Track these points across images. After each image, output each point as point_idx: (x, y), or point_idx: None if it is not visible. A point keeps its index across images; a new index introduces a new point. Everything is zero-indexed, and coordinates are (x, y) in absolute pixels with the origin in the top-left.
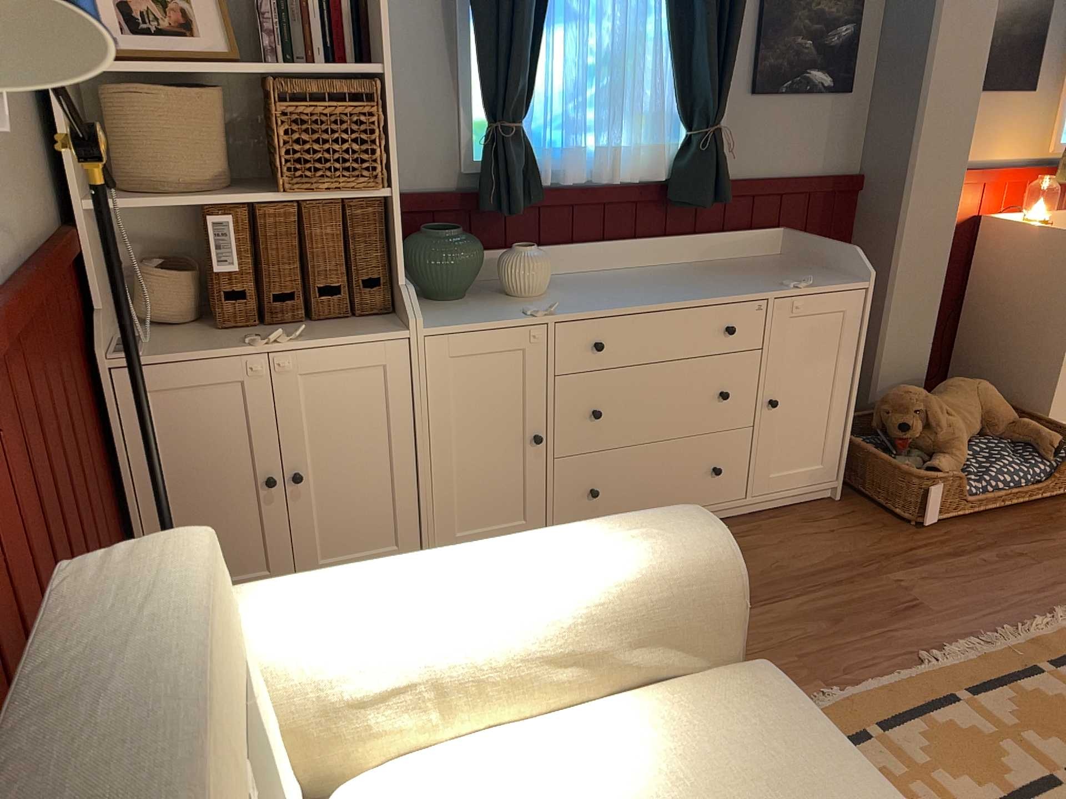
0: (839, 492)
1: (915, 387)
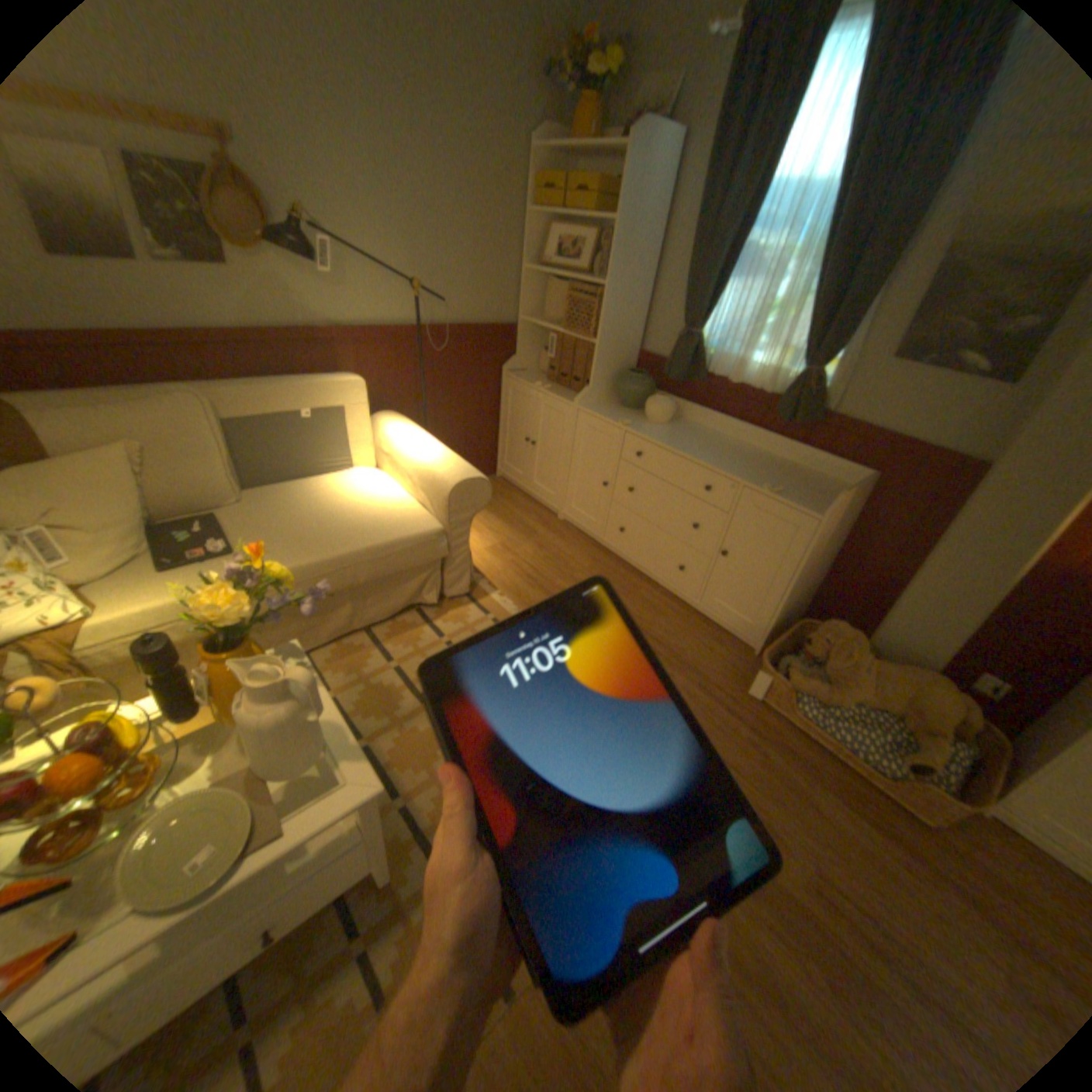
0: (758, 652)
1: (858, 635)
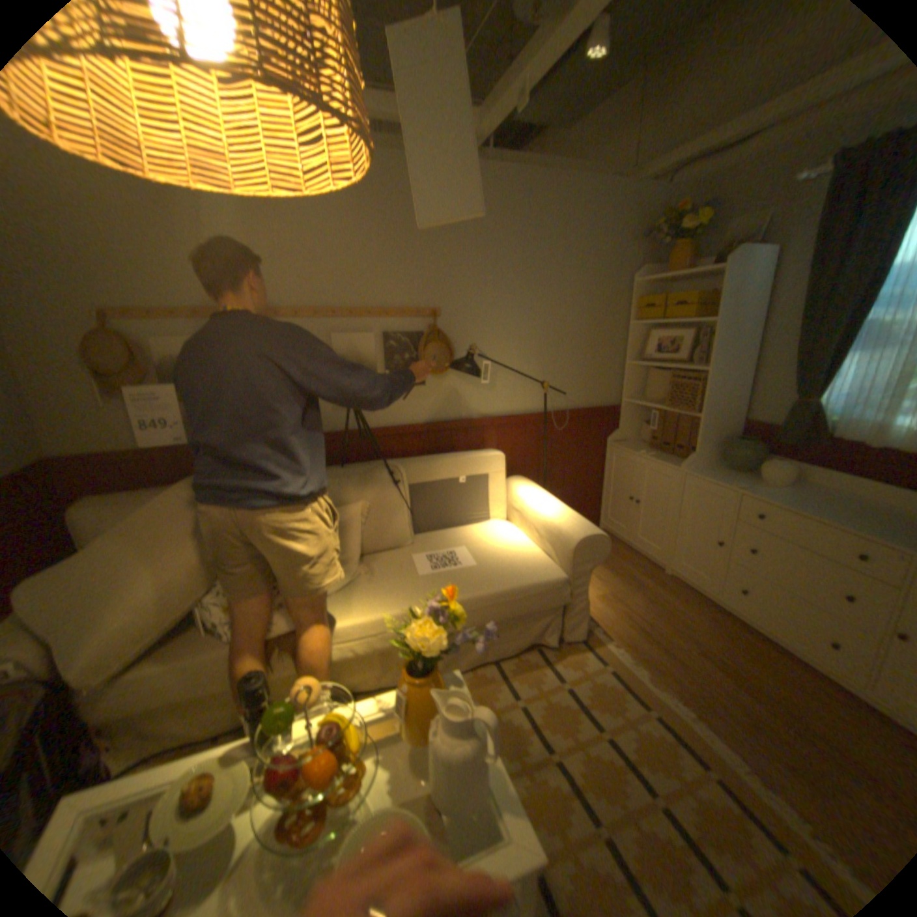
0: None
1: None
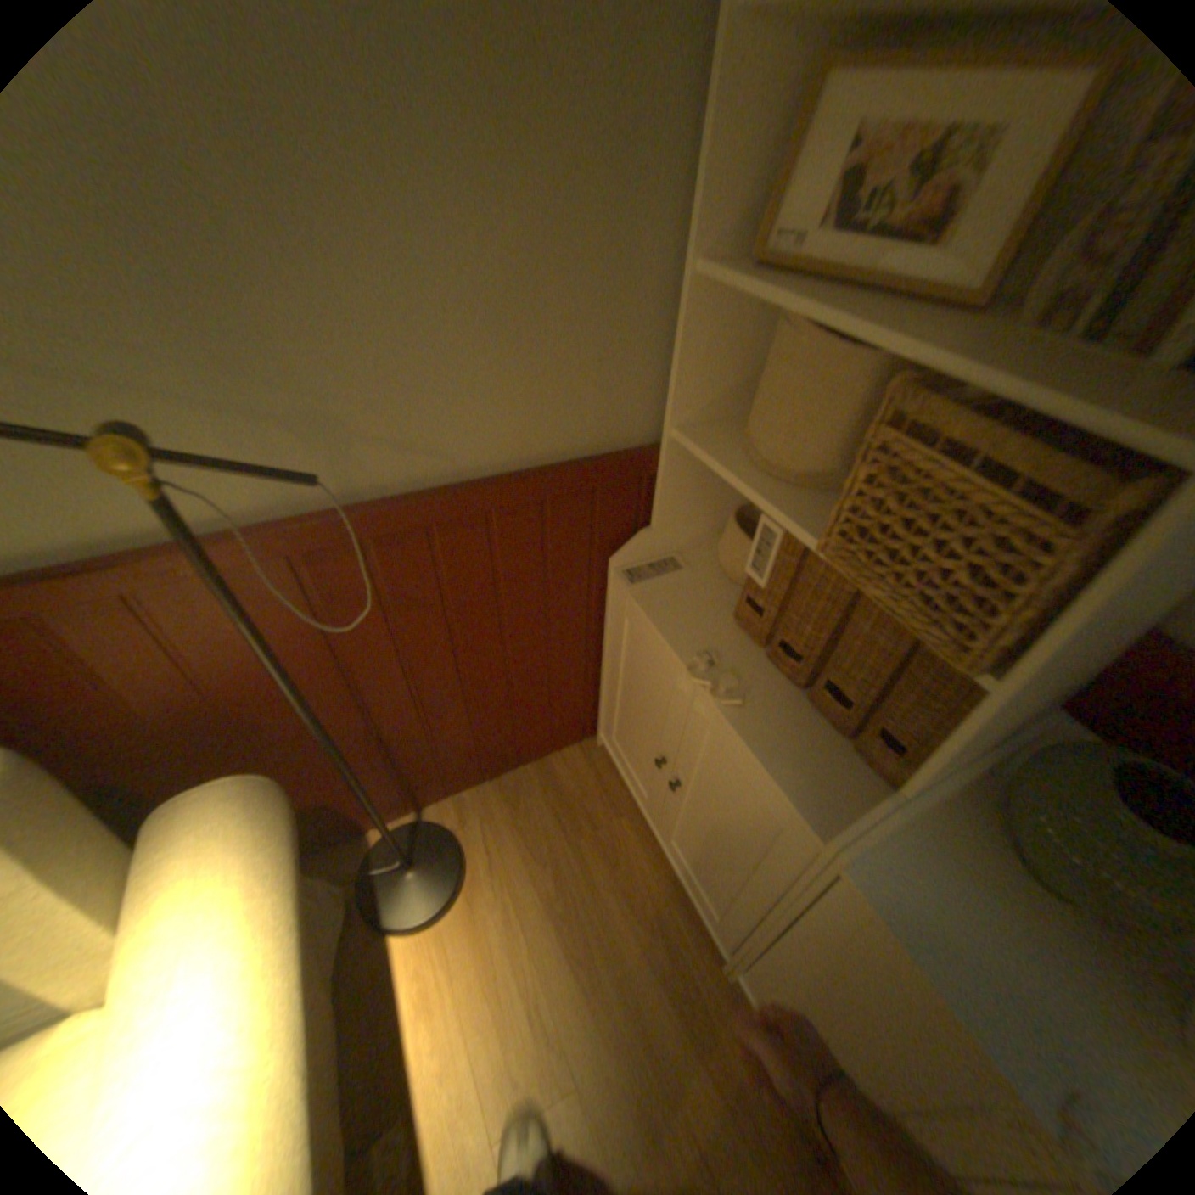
0: None
1: None
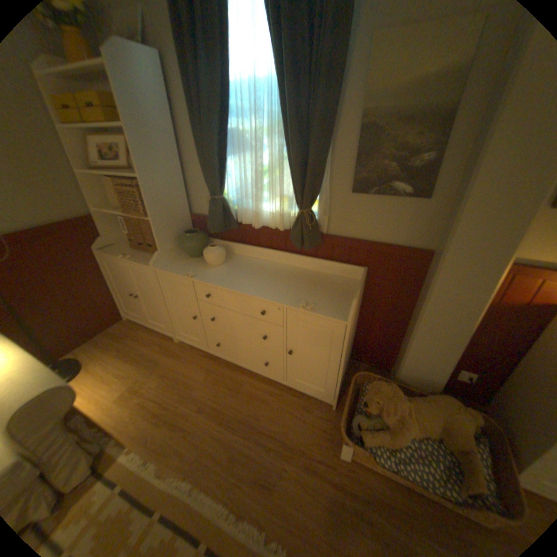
0: (334, 408)
1: (394, 389)
